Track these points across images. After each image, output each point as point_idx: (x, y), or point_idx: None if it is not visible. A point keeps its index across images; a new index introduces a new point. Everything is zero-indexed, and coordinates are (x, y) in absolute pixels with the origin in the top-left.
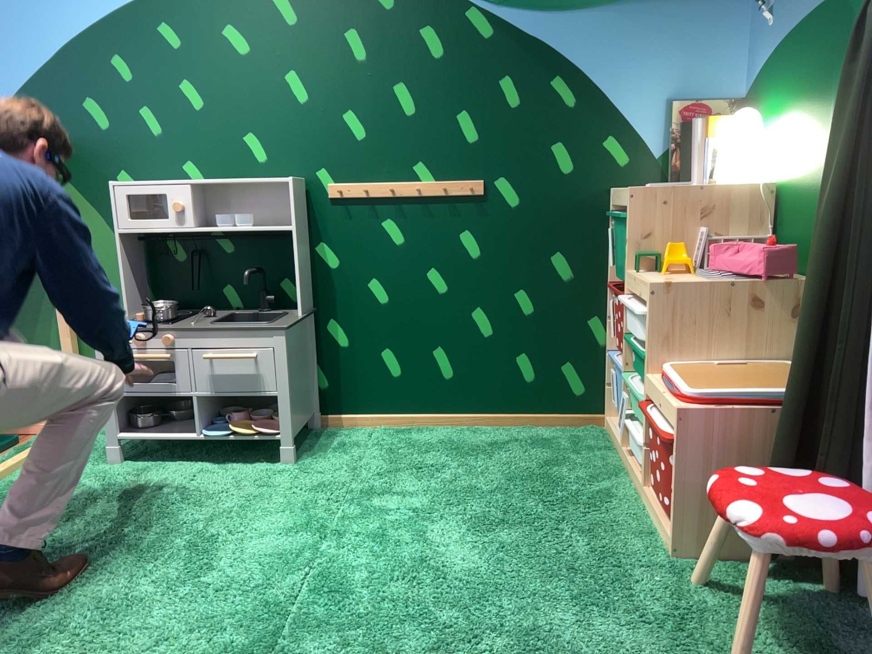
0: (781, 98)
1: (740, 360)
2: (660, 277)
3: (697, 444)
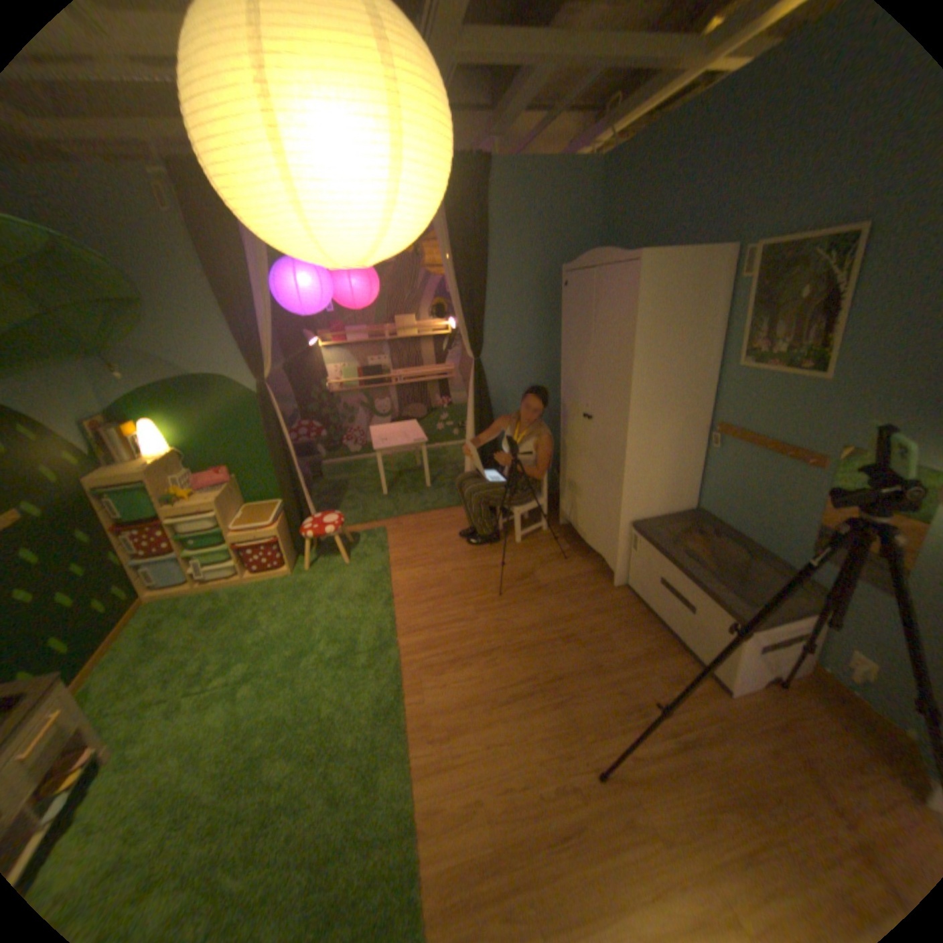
0: (154, 413)
1: (239, 513)
2: (191, 502)
3: (279, 536)
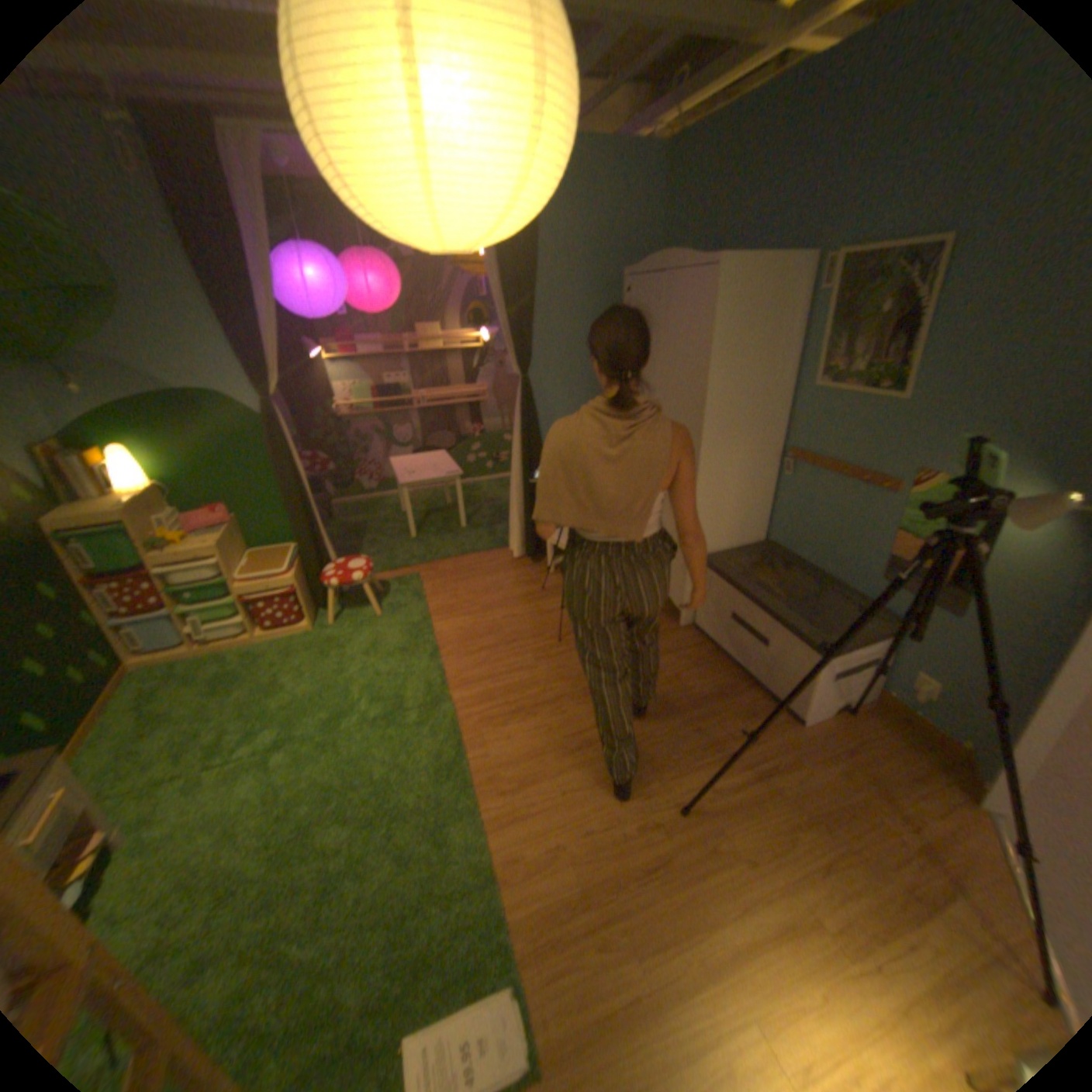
0: (125, 438)
1: (243, 561)
2: (184, 548)
3: (296, 587)
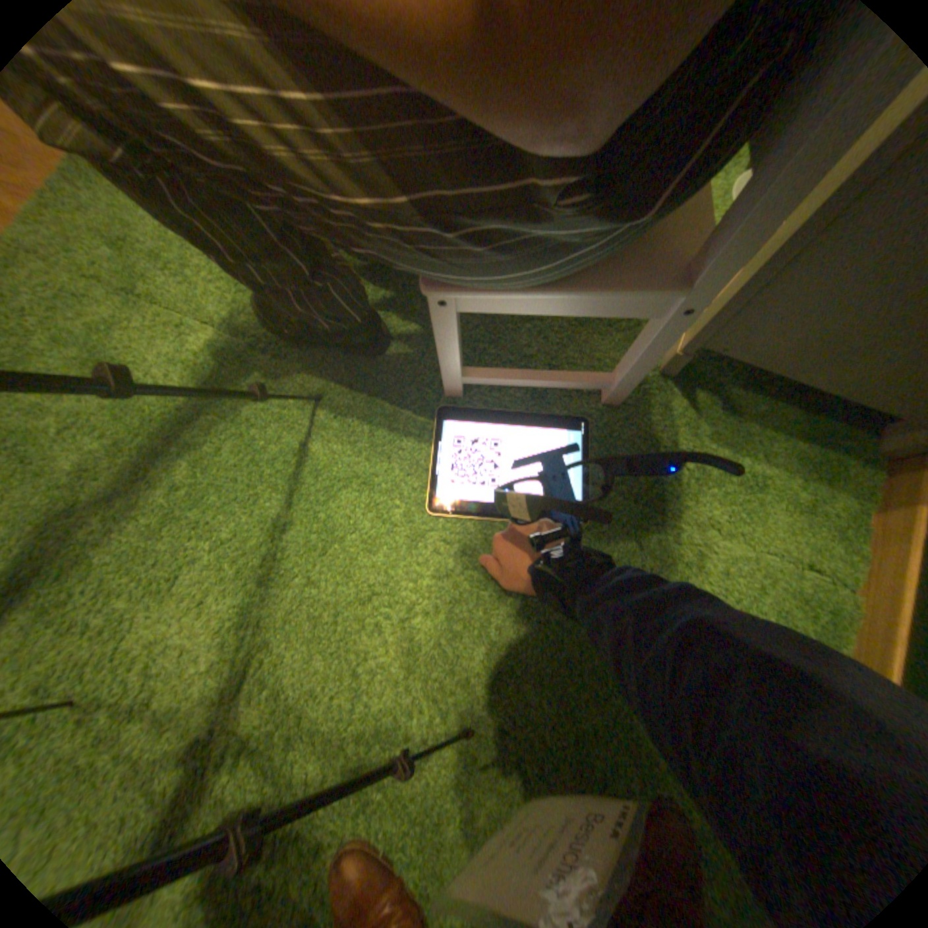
0: None
1: None
2: None
3: None
